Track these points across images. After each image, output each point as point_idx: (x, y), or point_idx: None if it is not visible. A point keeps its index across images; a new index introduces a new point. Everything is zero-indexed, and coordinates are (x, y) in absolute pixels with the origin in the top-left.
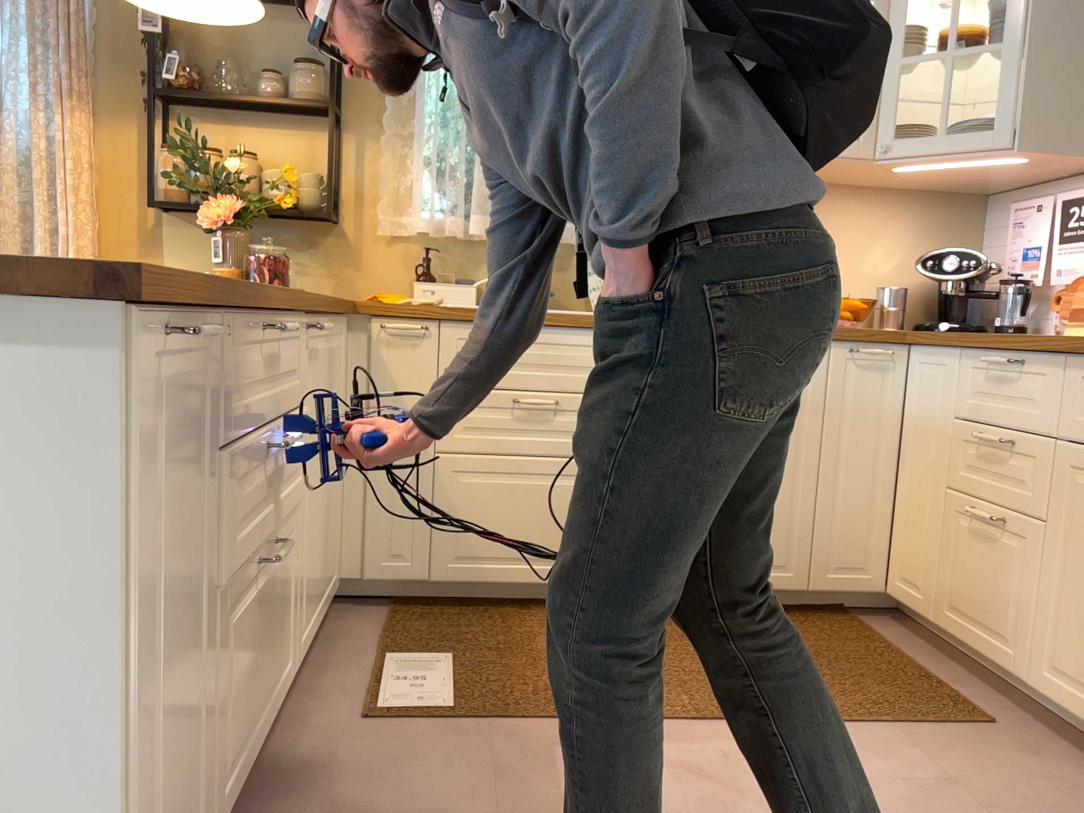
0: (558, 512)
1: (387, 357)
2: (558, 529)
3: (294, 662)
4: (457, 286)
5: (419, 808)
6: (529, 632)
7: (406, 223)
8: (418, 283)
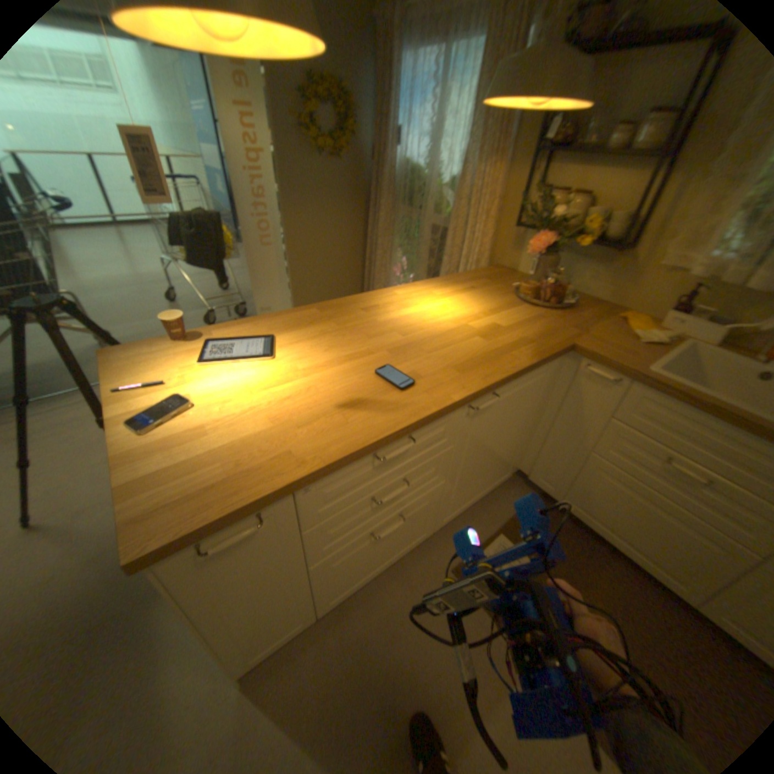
0: (668, 540)
1: (586, 385)
2: (661, 546)
3: (437, 529)
4: (709, 325)
5: (422, 657)
6: (597, 581)
7: (692, 258)
8: (673, 313)
